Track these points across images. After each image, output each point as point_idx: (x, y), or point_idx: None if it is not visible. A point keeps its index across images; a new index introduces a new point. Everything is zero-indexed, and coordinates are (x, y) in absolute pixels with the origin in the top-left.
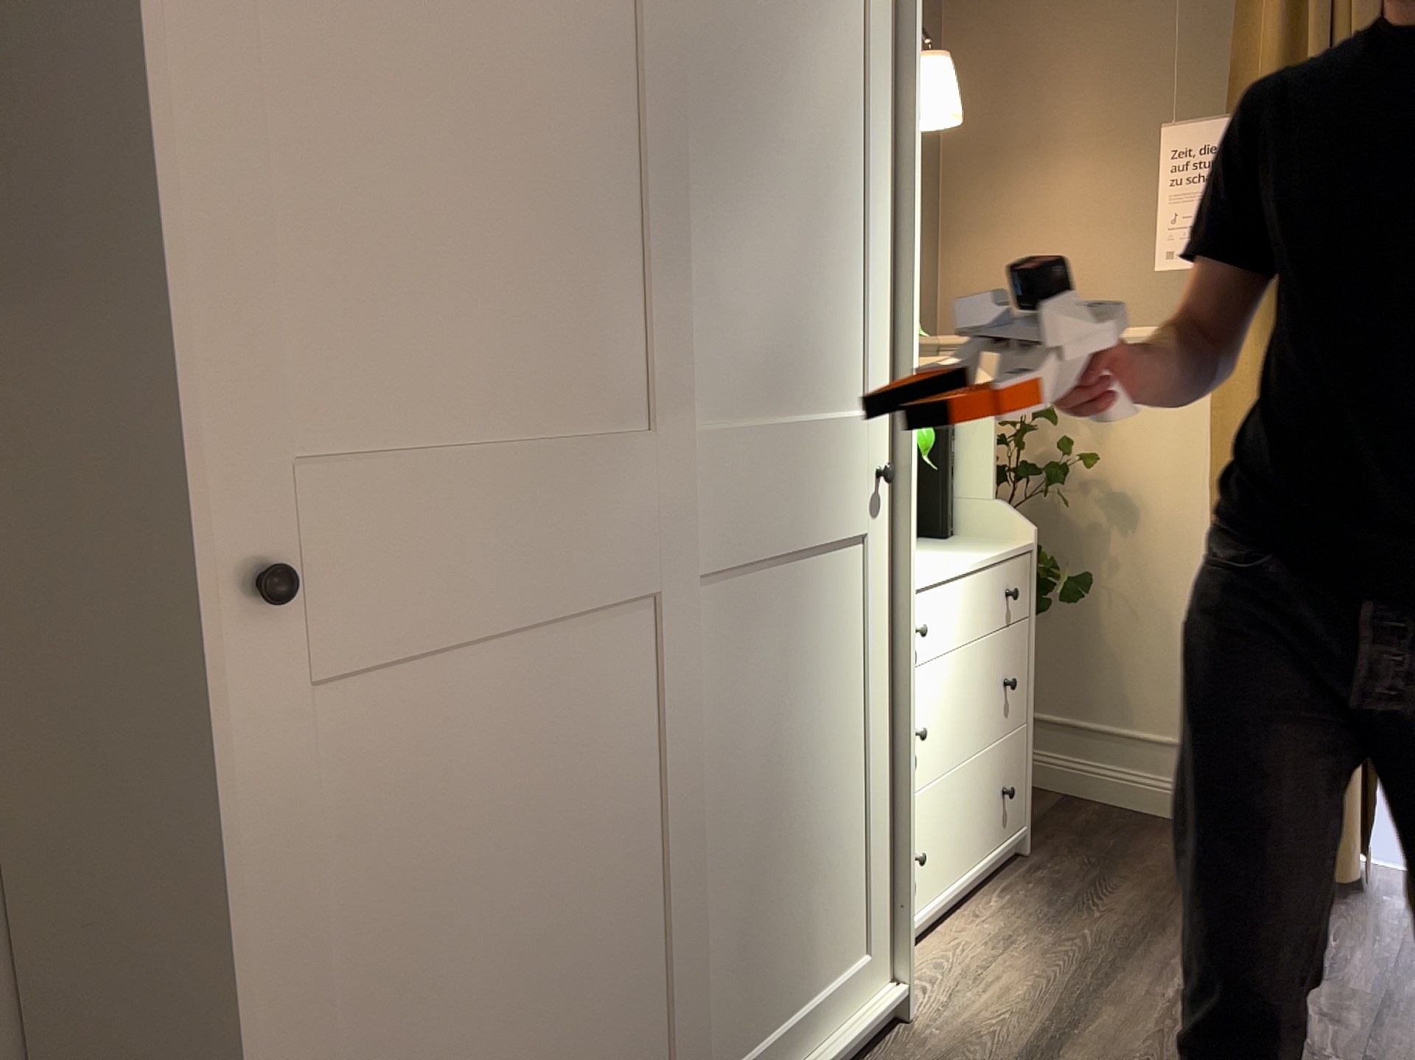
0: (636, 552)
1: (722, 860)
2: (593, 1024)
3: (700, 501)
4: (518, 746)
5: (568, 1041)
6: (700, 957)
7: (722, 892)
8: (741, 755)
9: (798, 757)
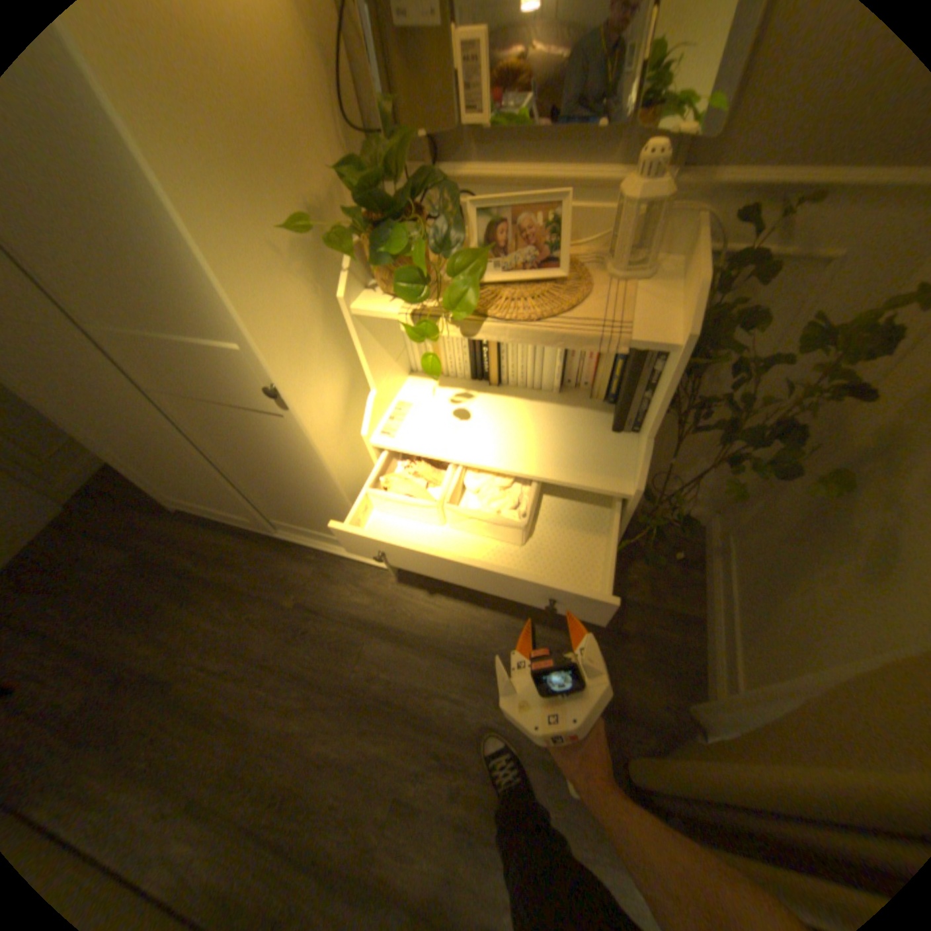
0: (80, 372)
1: (247, 484)
2: (192, 488)
3: (113, 360)
4: (89, 411)
5: (184, 486)
6: (235, 501)
7: (254, 492)
8: (236, 462)
9: (283, 480)
